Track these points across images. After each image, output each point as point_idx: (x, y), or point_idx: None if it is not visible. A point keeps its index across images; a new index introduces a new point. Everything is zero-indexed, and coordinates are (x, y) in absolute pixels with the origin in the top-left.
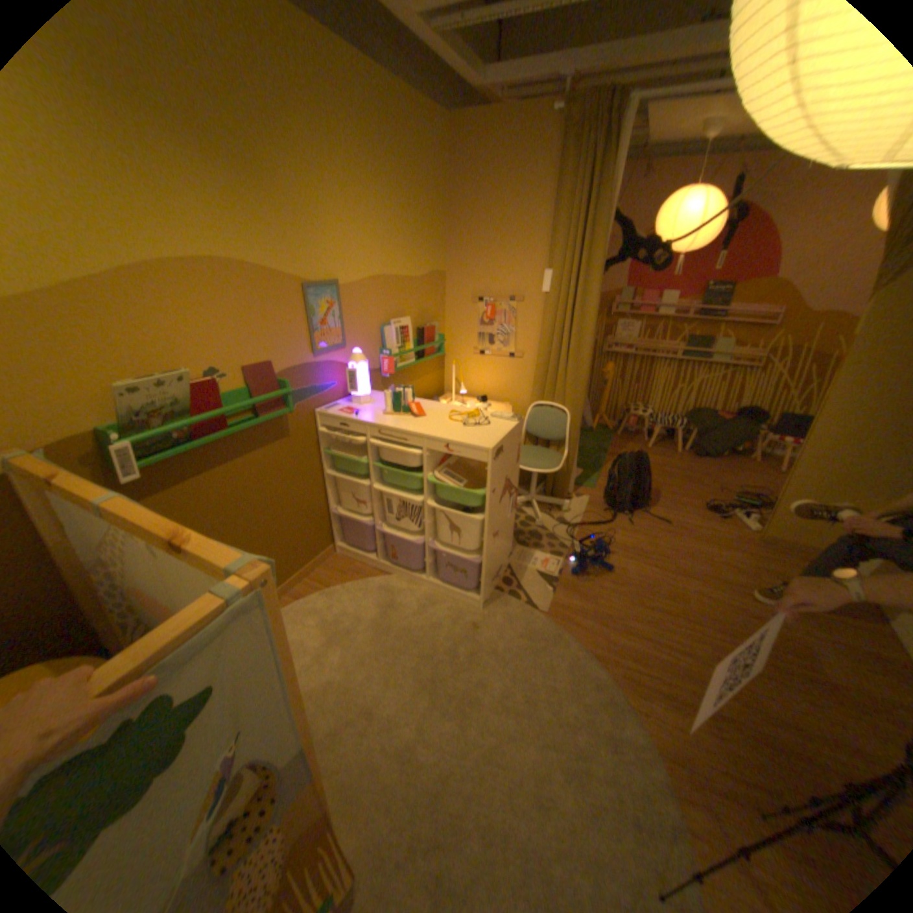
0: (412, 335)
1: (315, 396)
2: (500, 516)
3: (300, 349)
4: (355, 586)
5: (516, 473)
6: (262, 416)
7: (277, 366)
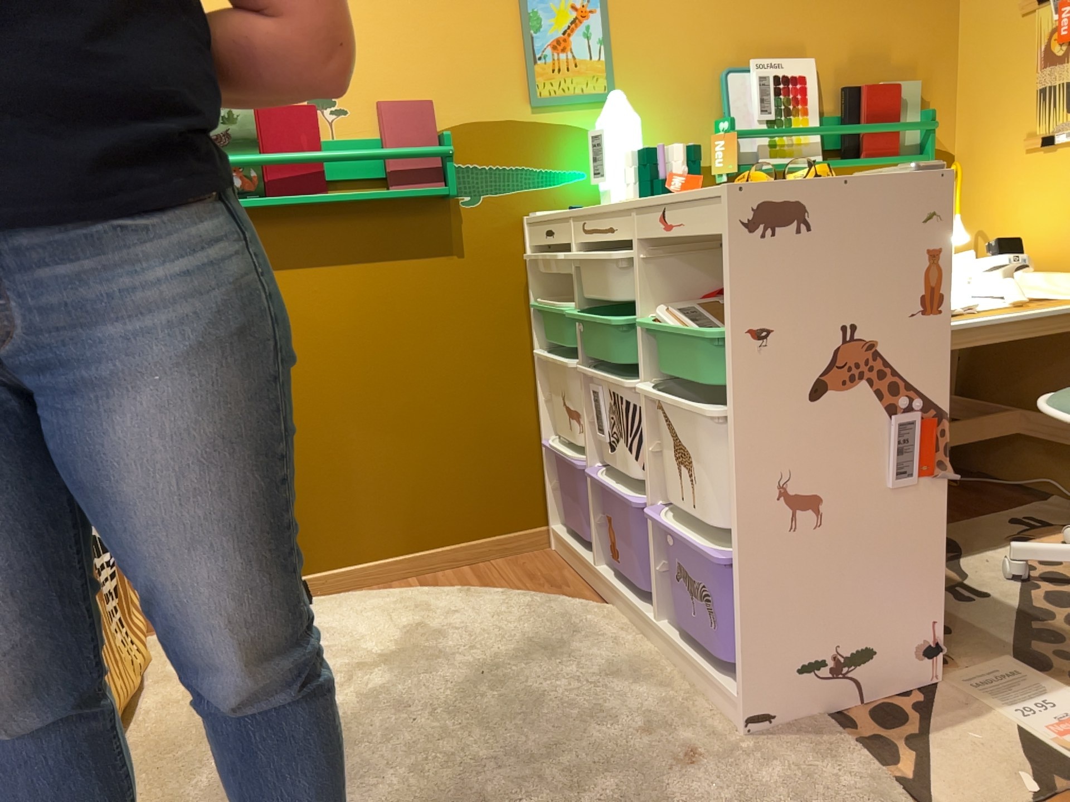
0: (817, 99)
1: (528, 189)
2: (825, 454)
3: (502, 90)
4: (523, 598)
5: (924, 350)
6: (395, 189)
7: (447, 112)
